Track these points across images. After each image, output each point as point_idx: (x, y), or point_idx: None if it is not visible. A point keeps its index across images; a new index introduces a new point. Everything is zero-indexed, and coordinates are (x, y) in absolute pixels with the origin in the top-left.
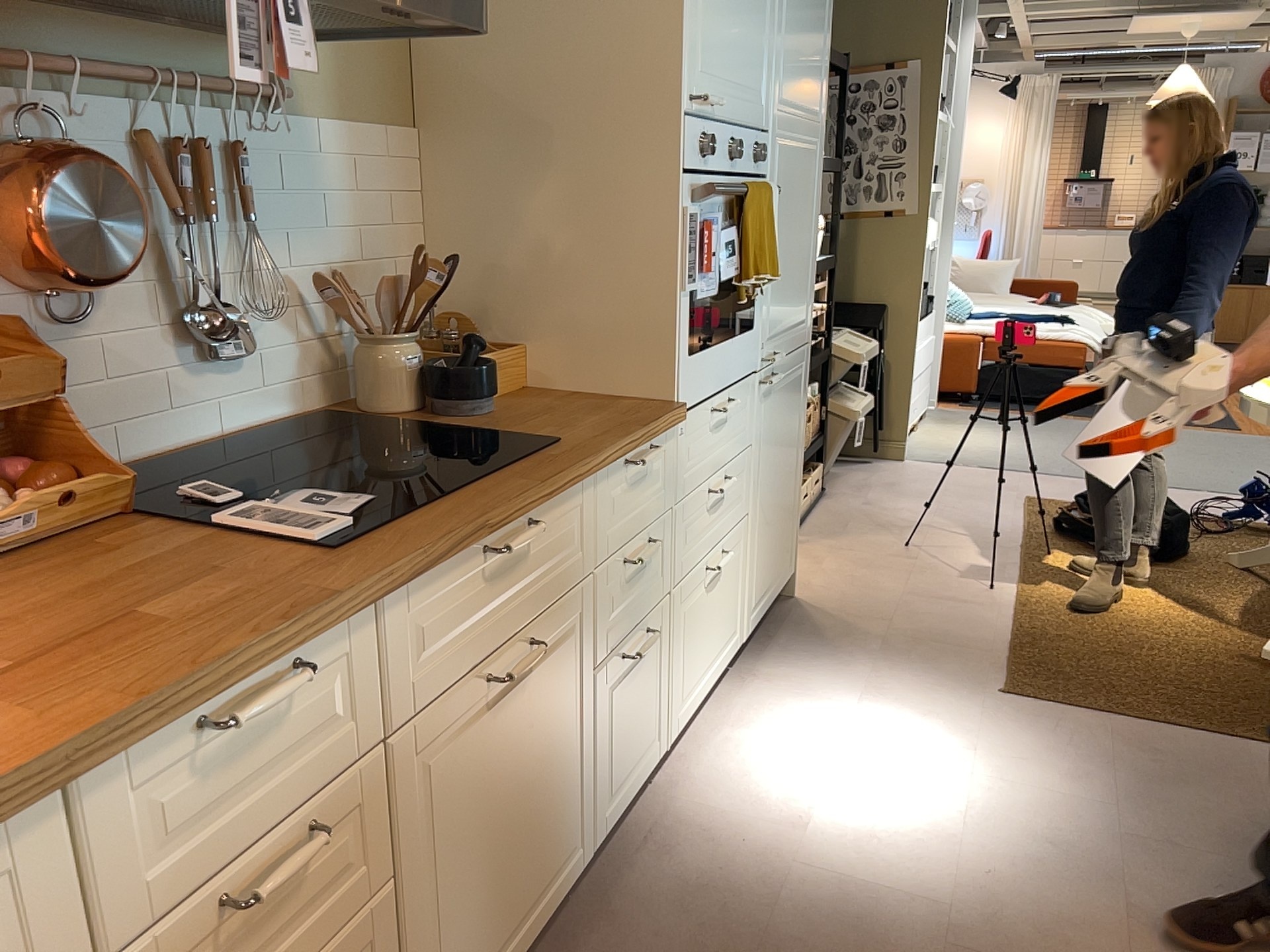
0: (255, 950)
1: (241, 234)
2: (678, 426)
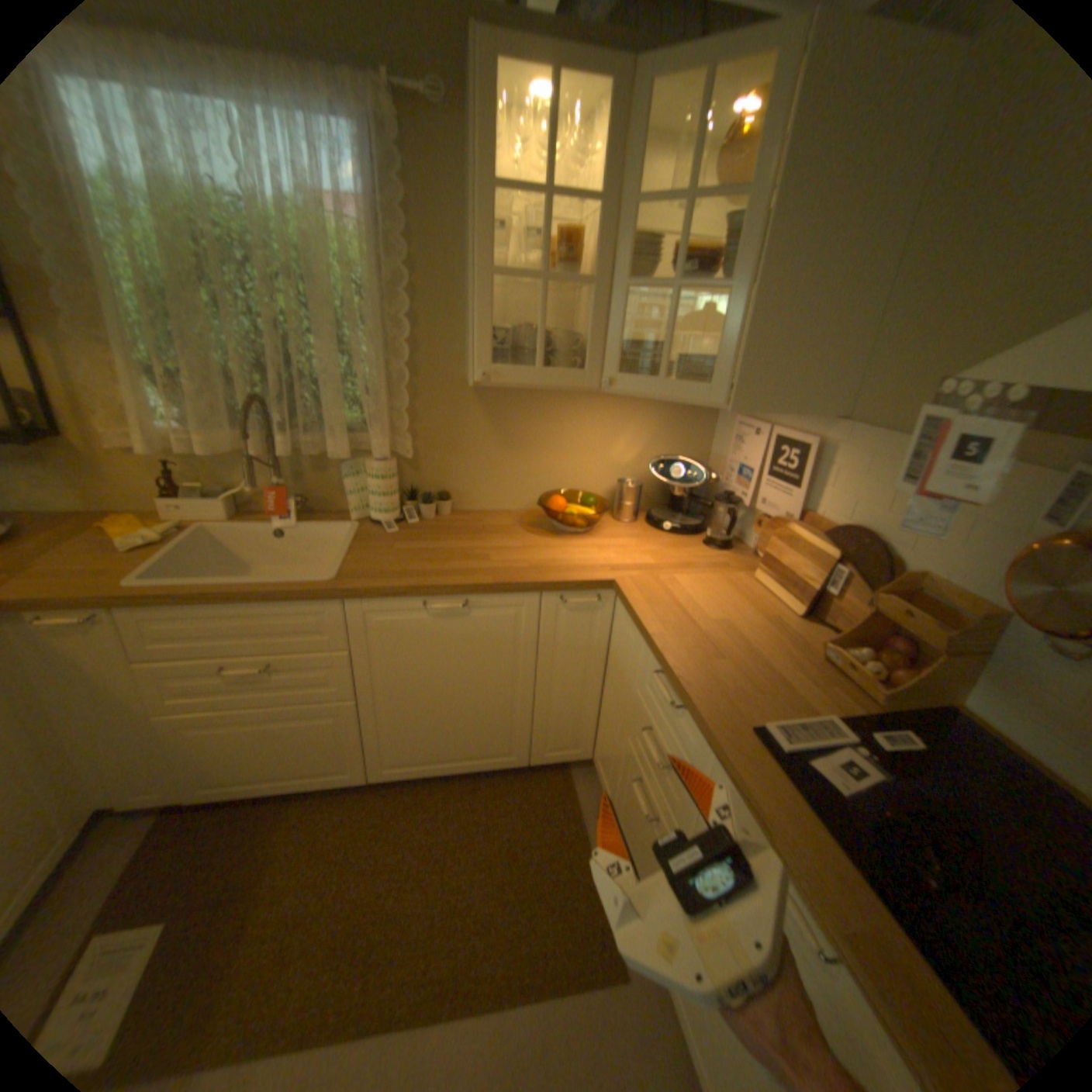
0: (654, 766)
1: None
2: None
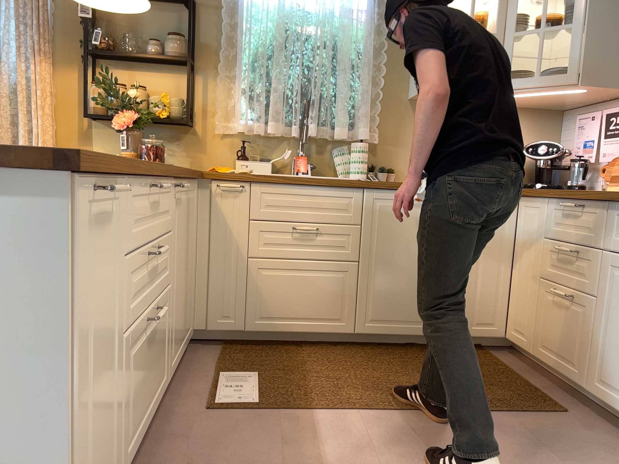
0: (565, 269)
1: None
2: None
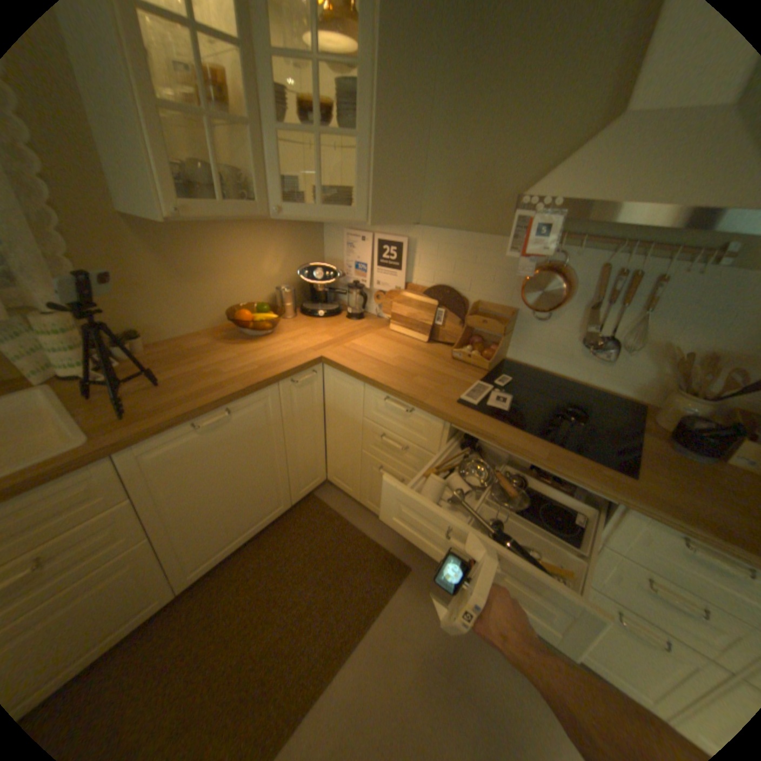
0: (392, 454)
1: (647, 315)
2: None
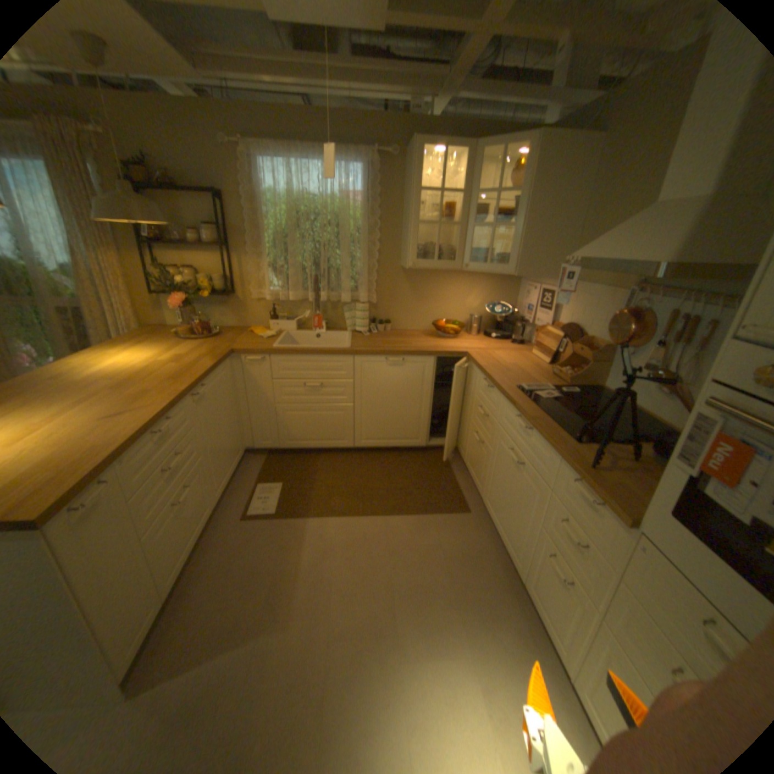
0: (482, 423)
1: (703, 357)
2: (641, 542)
